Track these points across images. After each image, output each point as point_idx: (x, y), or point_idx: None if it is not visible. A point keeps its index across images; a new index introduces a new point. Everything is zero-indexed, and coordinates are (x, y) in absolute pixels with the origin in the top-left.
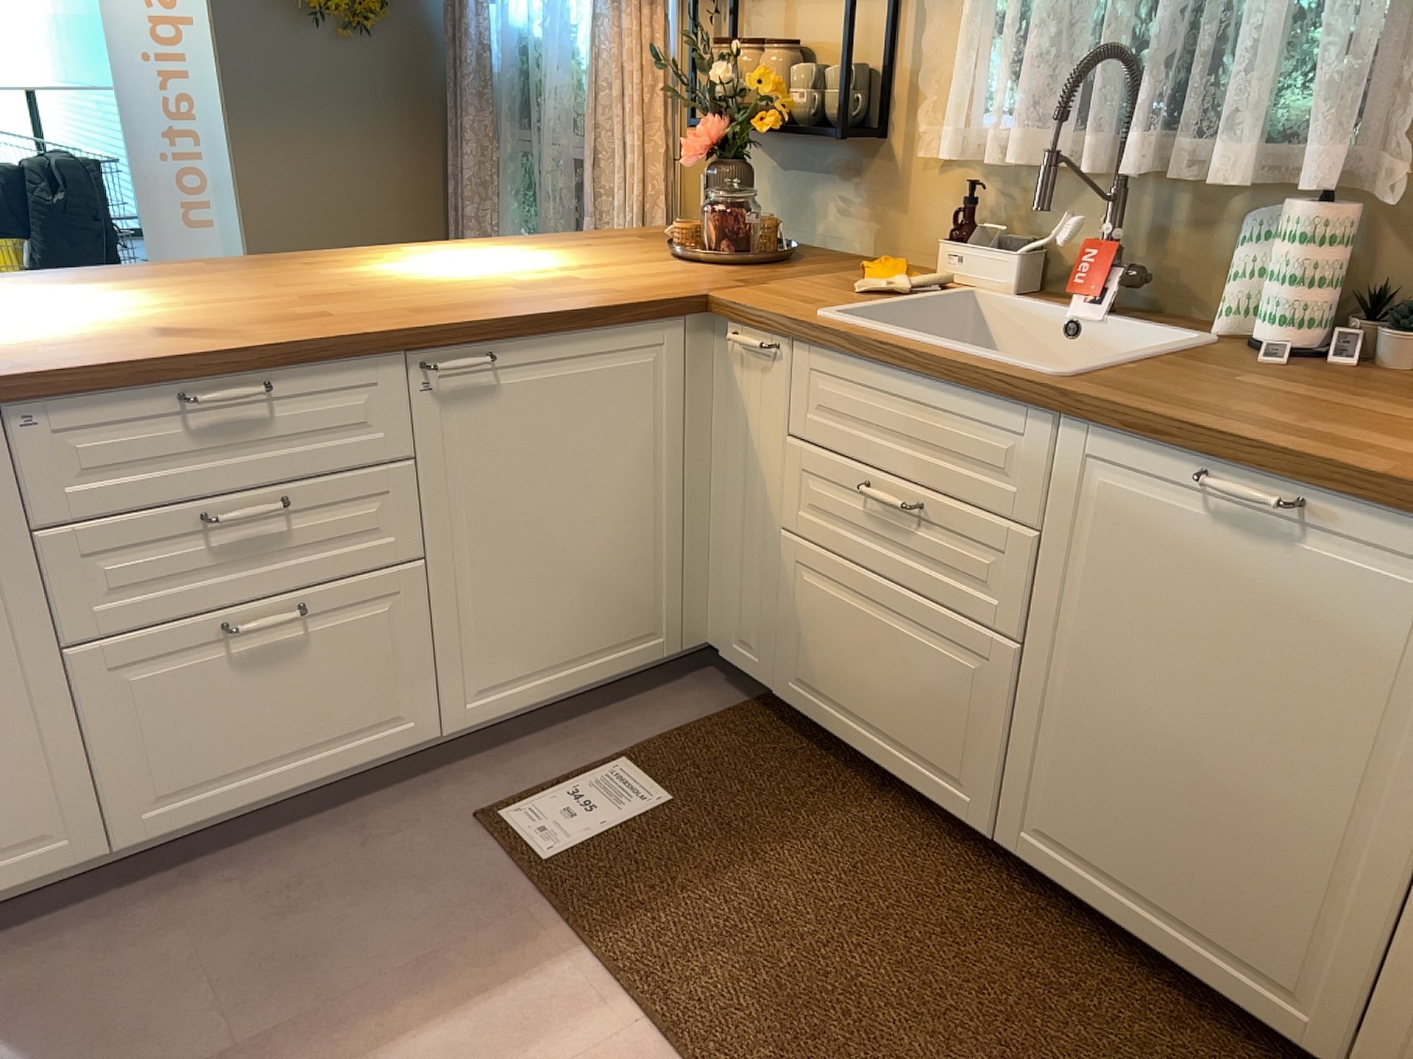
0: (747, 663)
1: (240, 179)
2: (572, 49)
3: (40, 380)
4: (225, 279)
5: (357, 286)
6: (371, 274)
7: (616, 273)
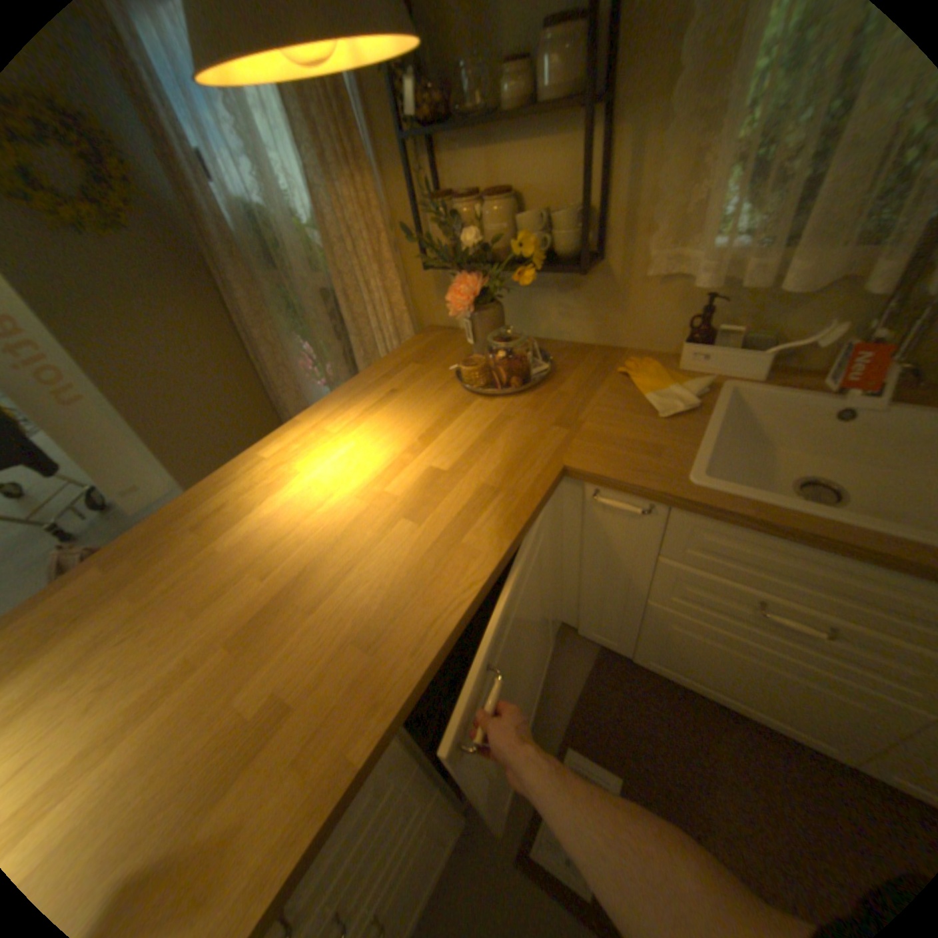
0: (607, 644)
1: (83, 366)
2: (291, 208)
3: None
4: (128, 611)
5: (267, 576)
6: (263, 532)
7: (459, 442)
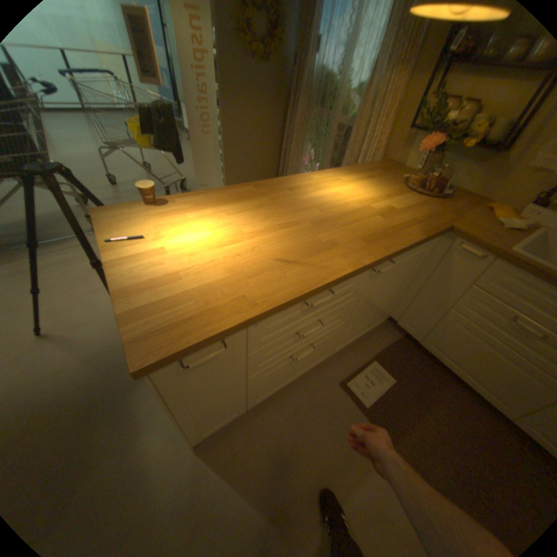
0: (411, 331)
1: (222, 118)
2: (351, 78)
3: (263, 313)
4: (269, 201)
5: (322, 211)
6: (318, 199)
7: (404, 202)
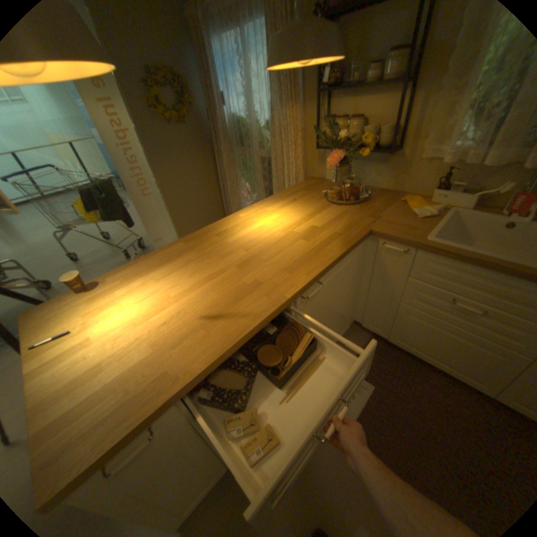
0: (376, 331)
1: (156, 180)
2: (257, 119)
3: (185, 387)
4: (196, 255)
5: (247, 250)
6: (244, 238)
7: (324, 218)
